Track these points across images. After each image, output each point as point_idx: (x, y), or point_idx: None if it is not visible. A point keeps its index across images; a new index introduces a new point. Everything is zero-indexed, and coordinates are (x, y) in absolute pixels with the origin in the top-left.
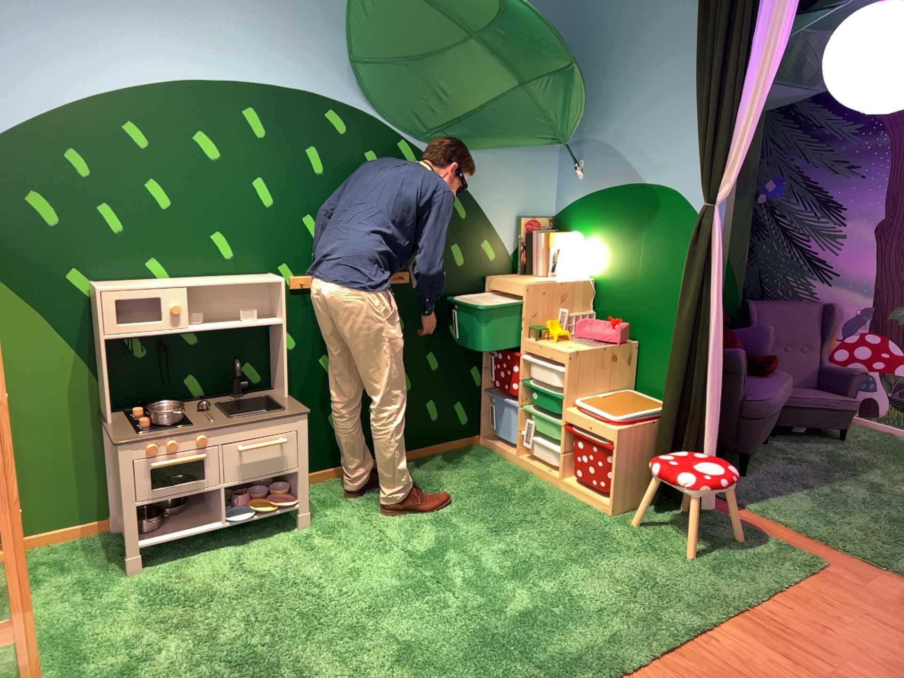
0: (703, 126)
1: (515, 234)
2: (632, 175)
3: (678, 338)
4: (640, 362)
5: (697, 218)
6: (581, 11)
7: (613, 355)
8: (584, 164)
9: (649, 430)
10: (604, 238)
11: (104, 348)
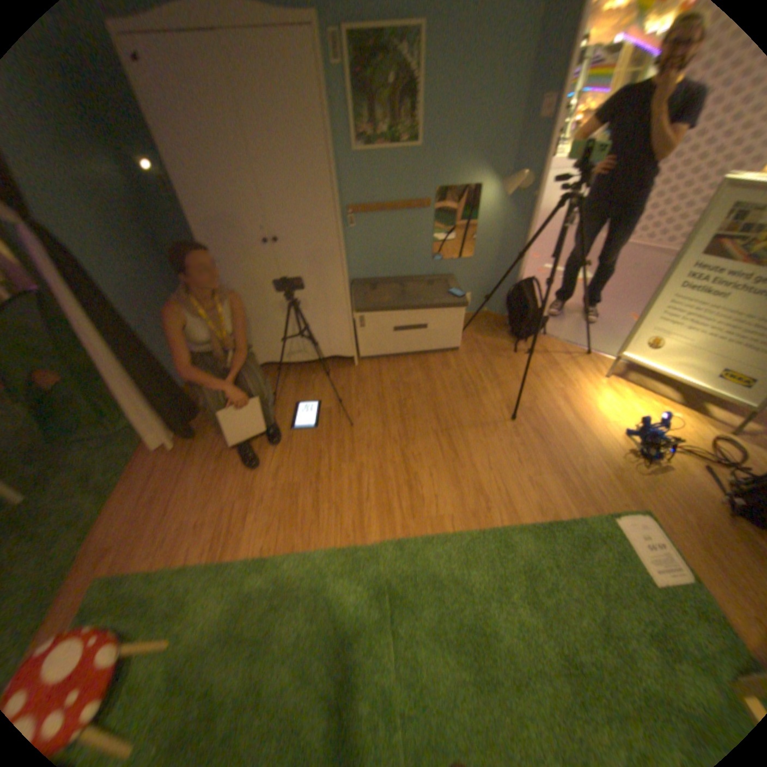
0: None
1: None
2: None
3: None
4: None
5: None
6: None
7: None
8: None
9: None
10: None
11: None
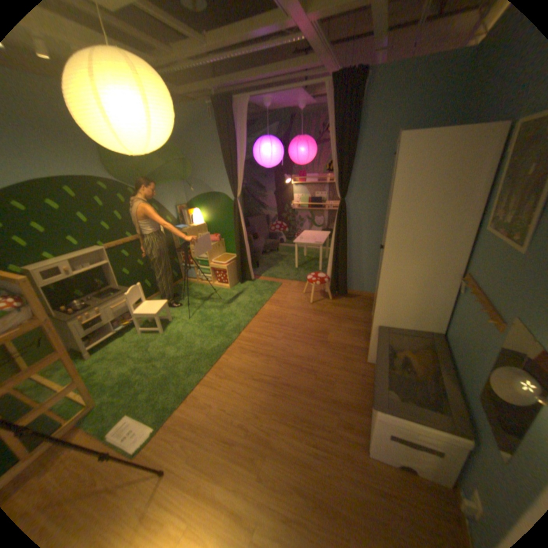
0: (228, 175)
1: (176, 213)
2: (210, 190)
3: (236, 238)
4: (225, 245)
5: (233, 203)
6: (178, 134)
7: (218, 245)
8: (193, 187)
9: (234, 264)
10: (206, 210)
11: (41, 292)
